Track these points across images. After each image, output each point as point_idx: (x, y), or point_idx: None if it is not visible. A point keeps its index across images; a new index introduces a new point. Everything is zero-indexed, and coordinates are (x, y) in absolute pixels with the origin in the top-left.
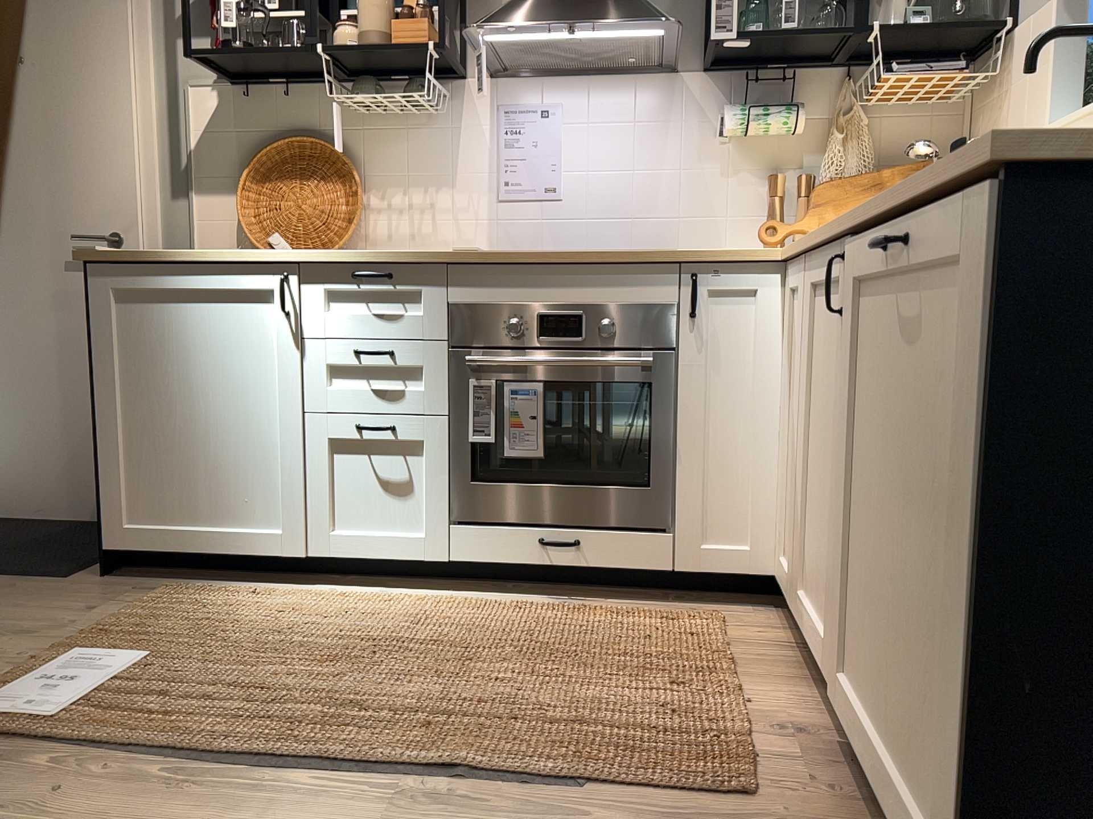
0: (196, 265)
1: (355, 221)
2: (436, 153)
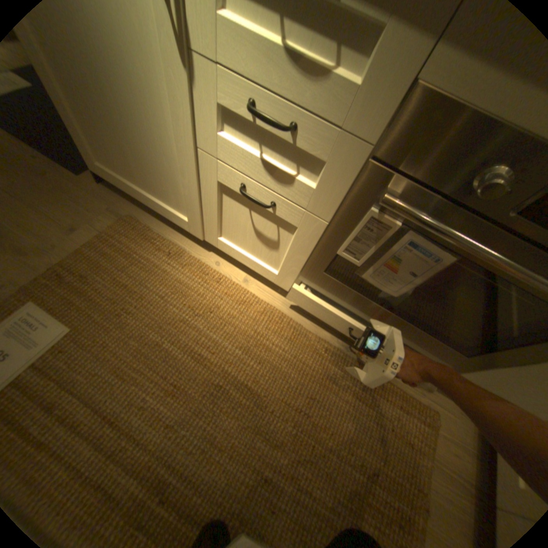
0: None
1: None
2: None
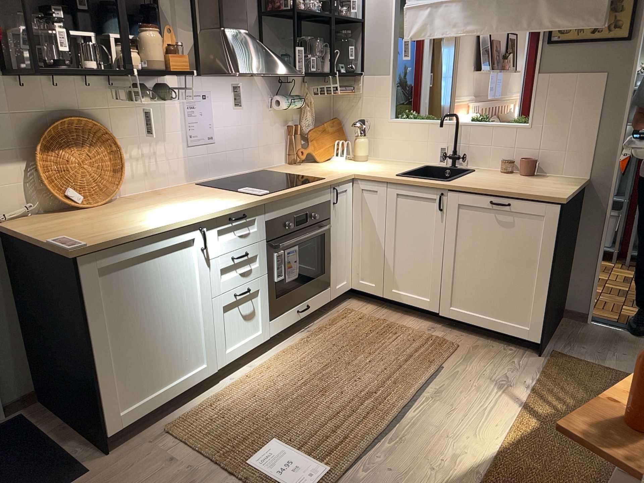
0: (152, 236)
1: (125, 172)
2: (154, 122)
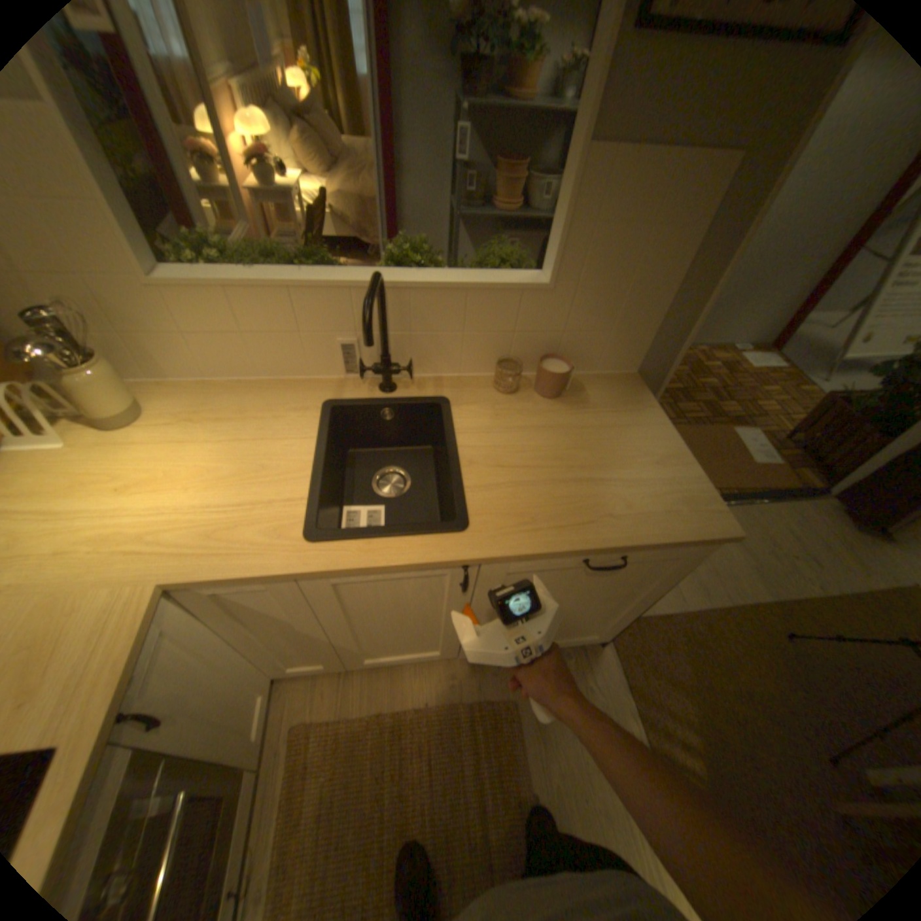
0: None
1: None
2: None
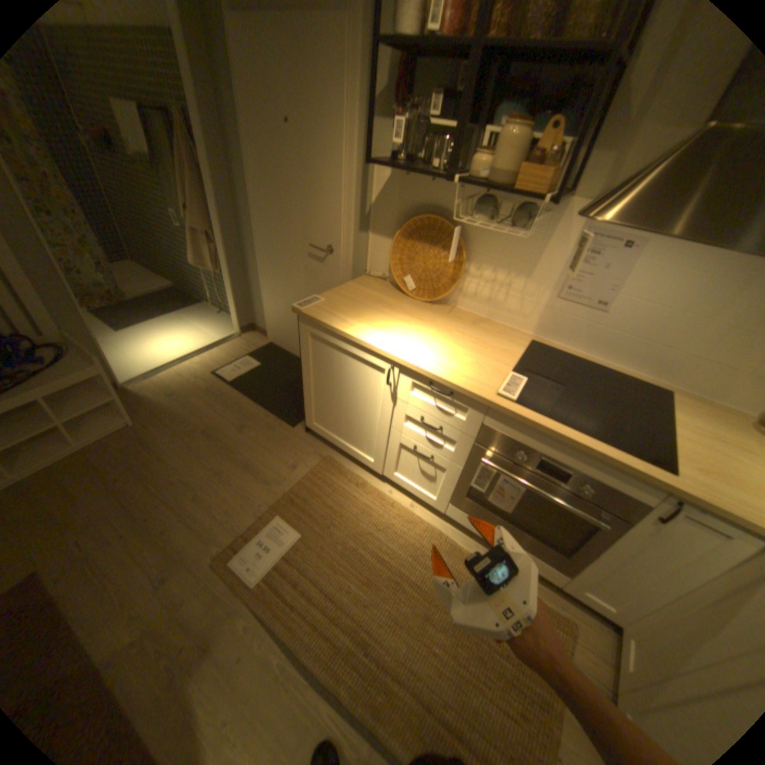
0: (348, 339)
1: (456, 285)
2: (527, 250)
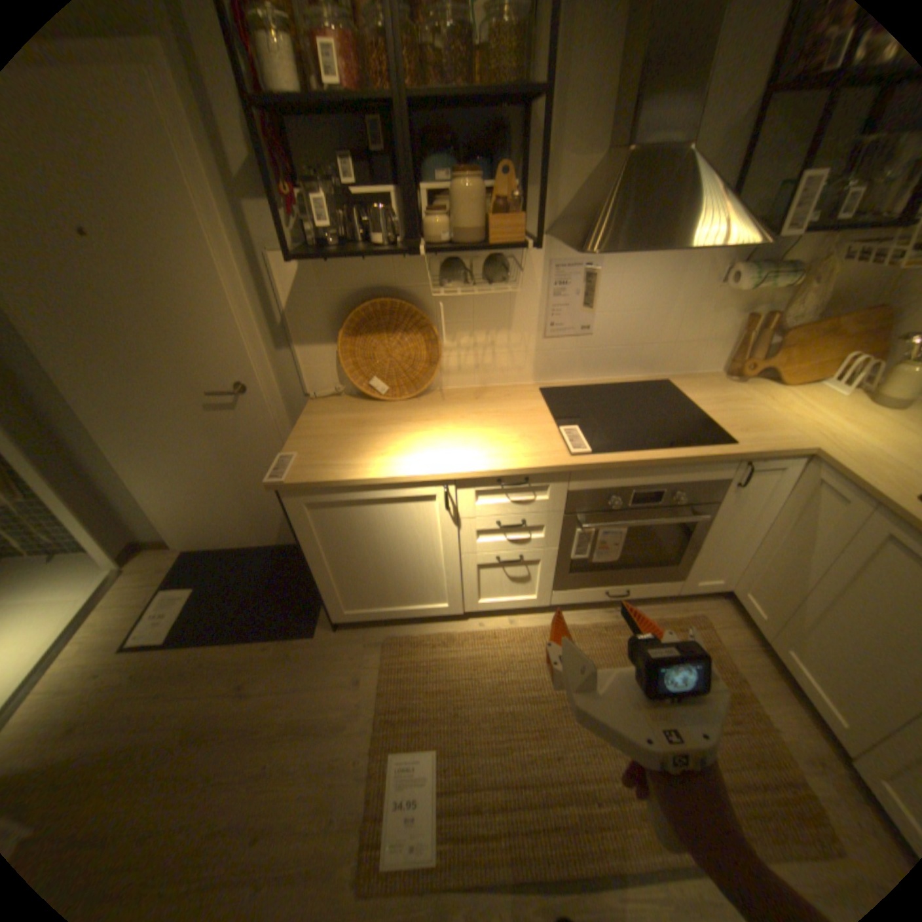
0: (372, 483)
1: (439, 365)
2: (498, 302)
